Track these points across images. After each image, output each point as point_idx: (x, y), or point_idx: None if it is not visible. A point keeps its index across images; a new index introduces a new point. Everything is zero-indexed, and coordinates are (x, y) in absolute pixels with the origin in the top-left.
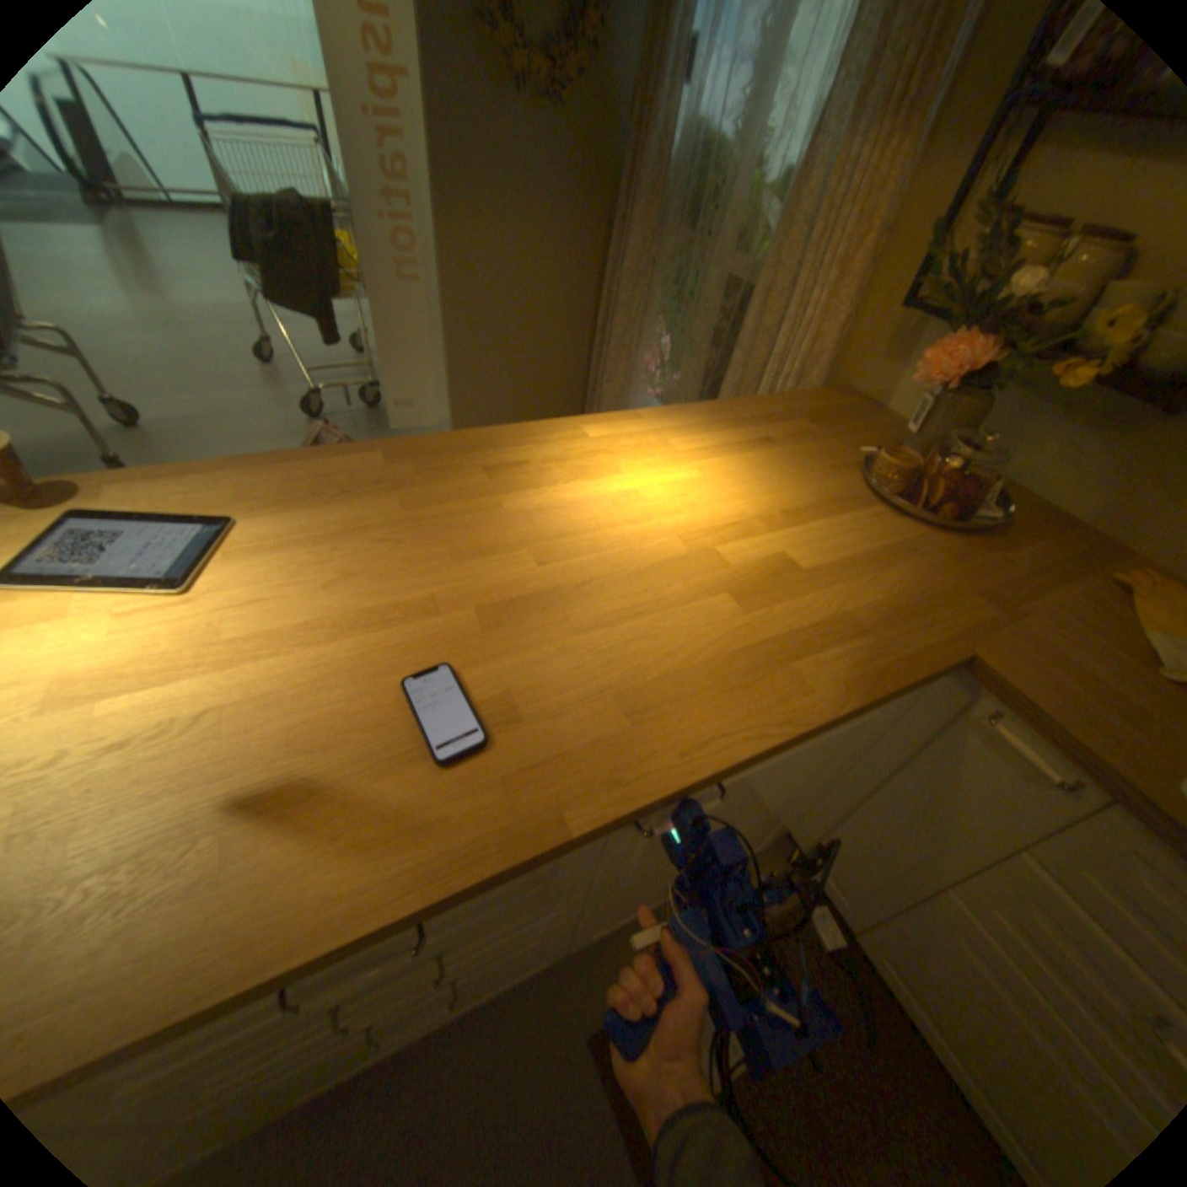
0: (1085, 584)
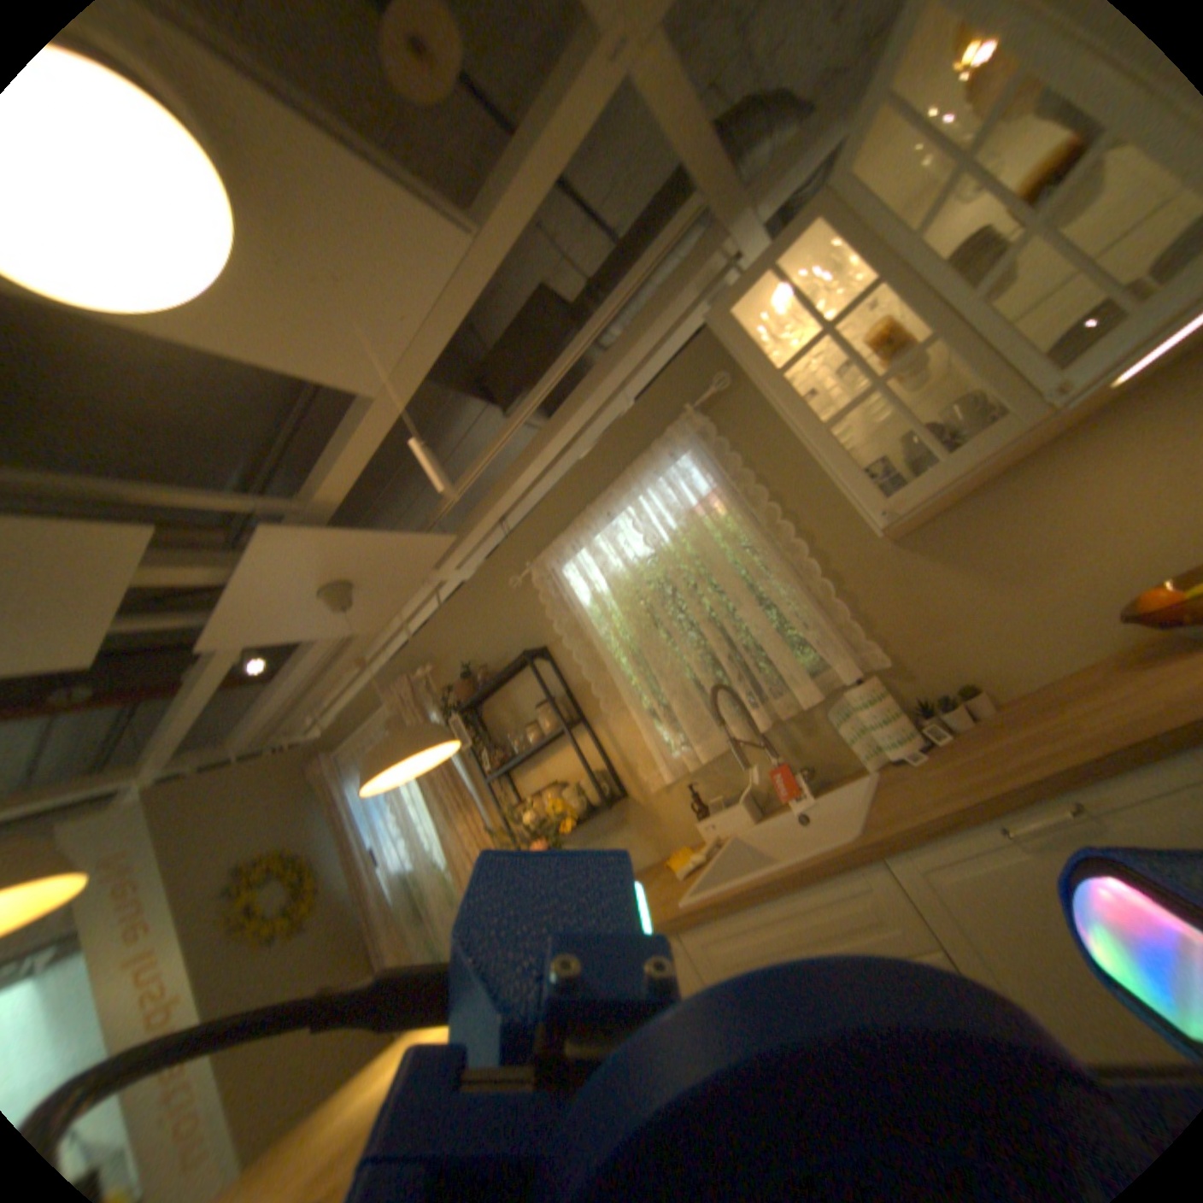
0: (655, 880)
